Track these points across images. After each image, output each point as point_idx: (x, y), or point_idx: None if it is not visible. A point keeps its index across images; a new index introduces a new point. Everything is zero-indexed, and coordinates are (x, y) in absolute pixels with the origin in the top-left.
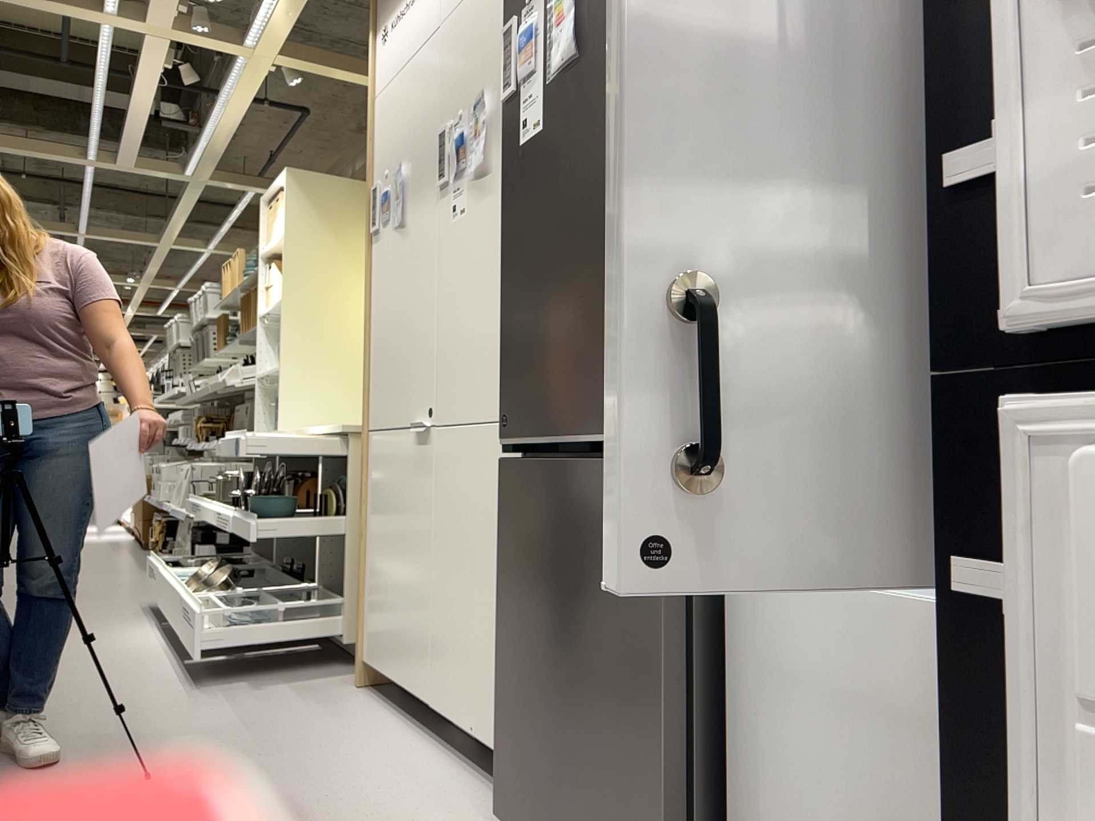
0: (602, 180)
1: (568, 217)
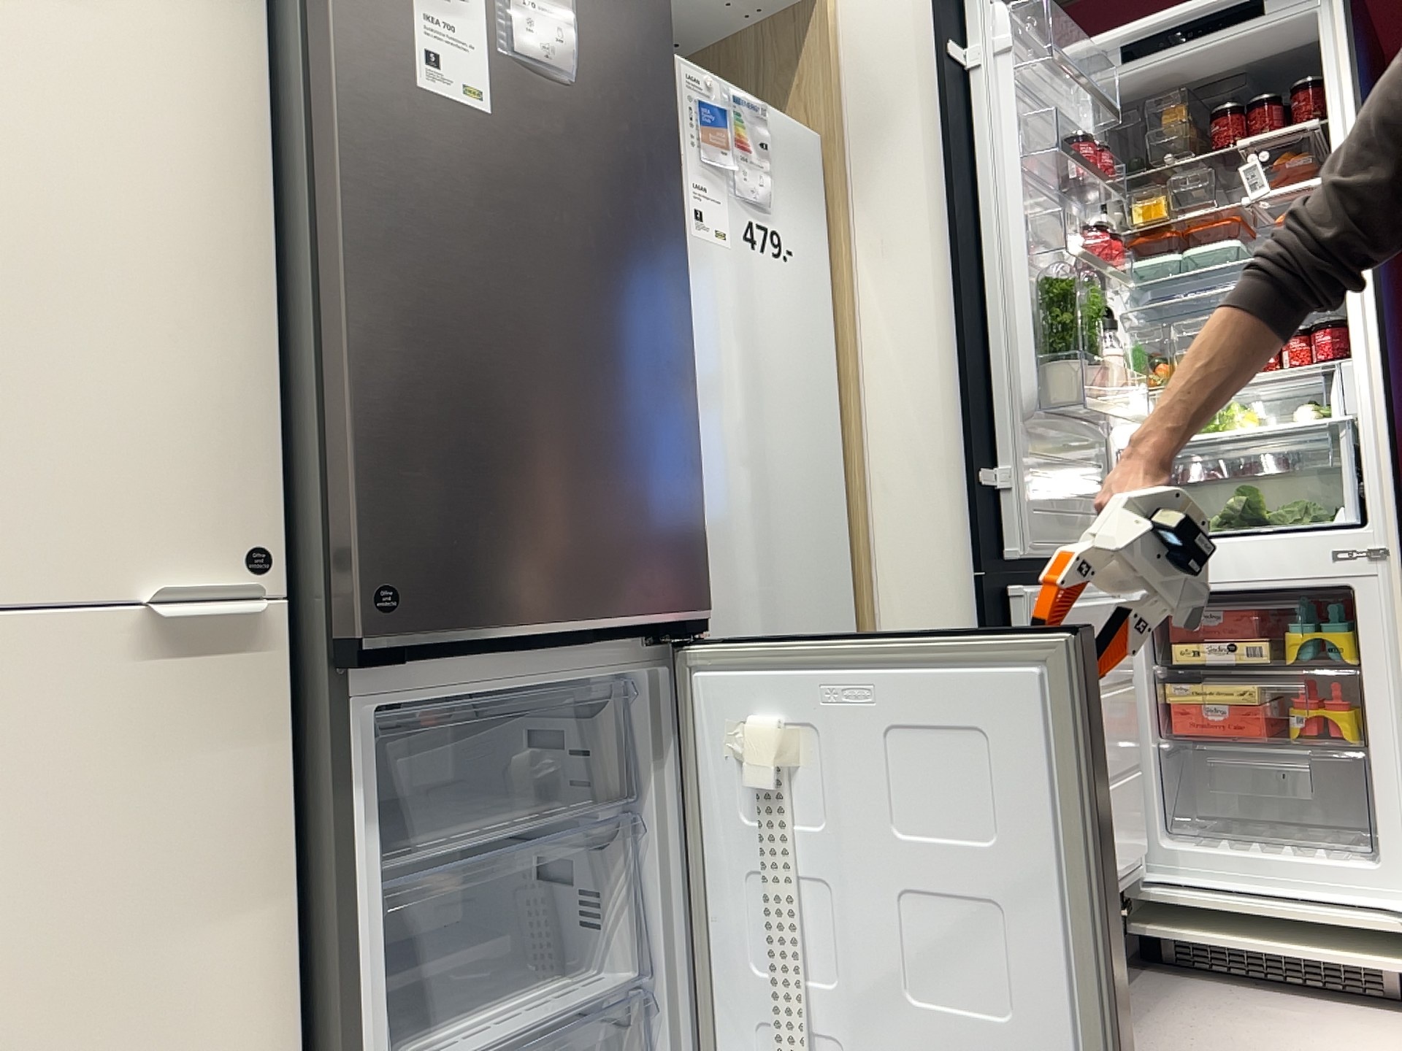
0: (615, 282)
1: (558, 296)
